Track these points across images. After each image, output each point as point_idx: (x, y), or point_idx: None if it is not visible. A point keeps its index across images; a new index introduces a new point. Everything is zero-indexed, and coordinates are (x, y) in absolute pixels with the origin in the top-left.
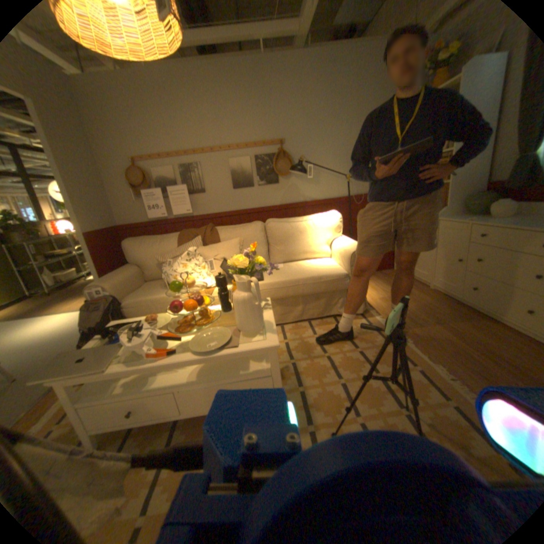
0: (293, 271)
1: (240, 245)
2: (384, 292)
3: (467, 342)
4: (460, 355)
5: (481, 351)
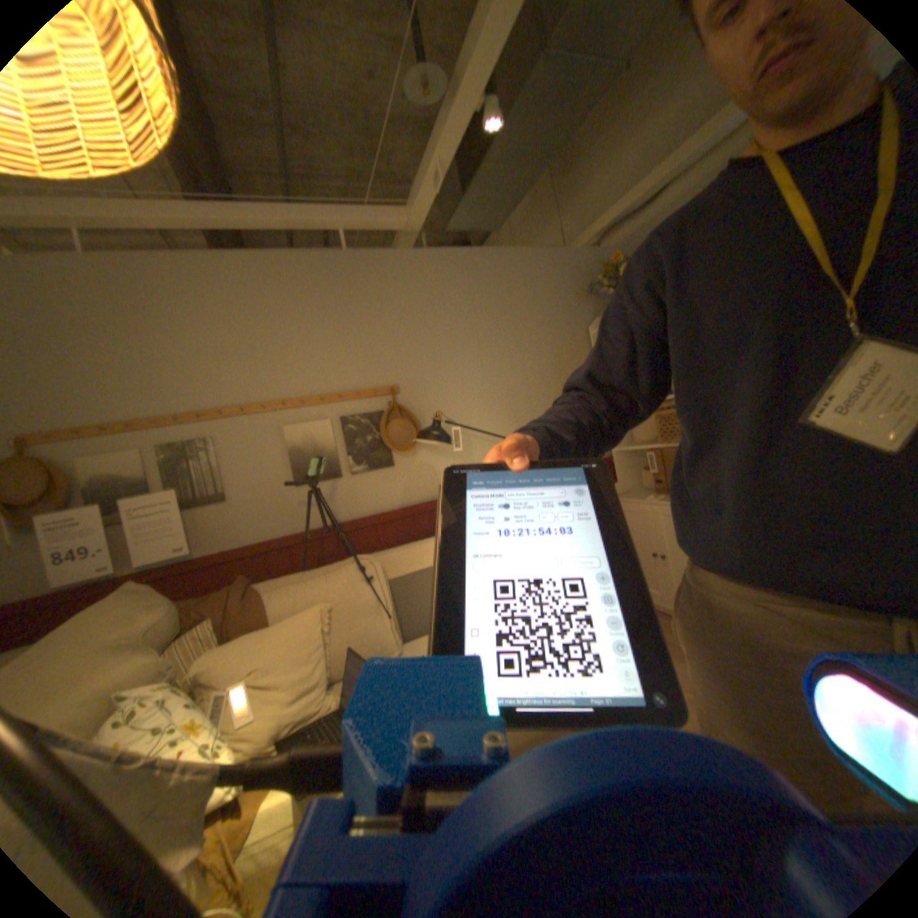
0: None
1: (325, 624)
2: None
3: None
4: None
5: None
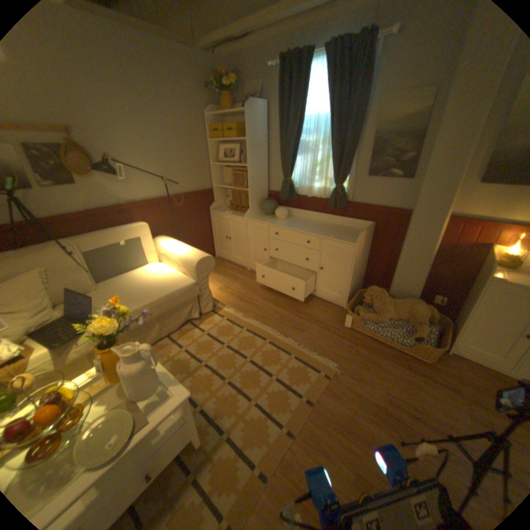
0: (139, 294)
1: (44, 278)
2: (218, 283)
3: (282, 308)
4: (282, 319)
5: (290, 312)
